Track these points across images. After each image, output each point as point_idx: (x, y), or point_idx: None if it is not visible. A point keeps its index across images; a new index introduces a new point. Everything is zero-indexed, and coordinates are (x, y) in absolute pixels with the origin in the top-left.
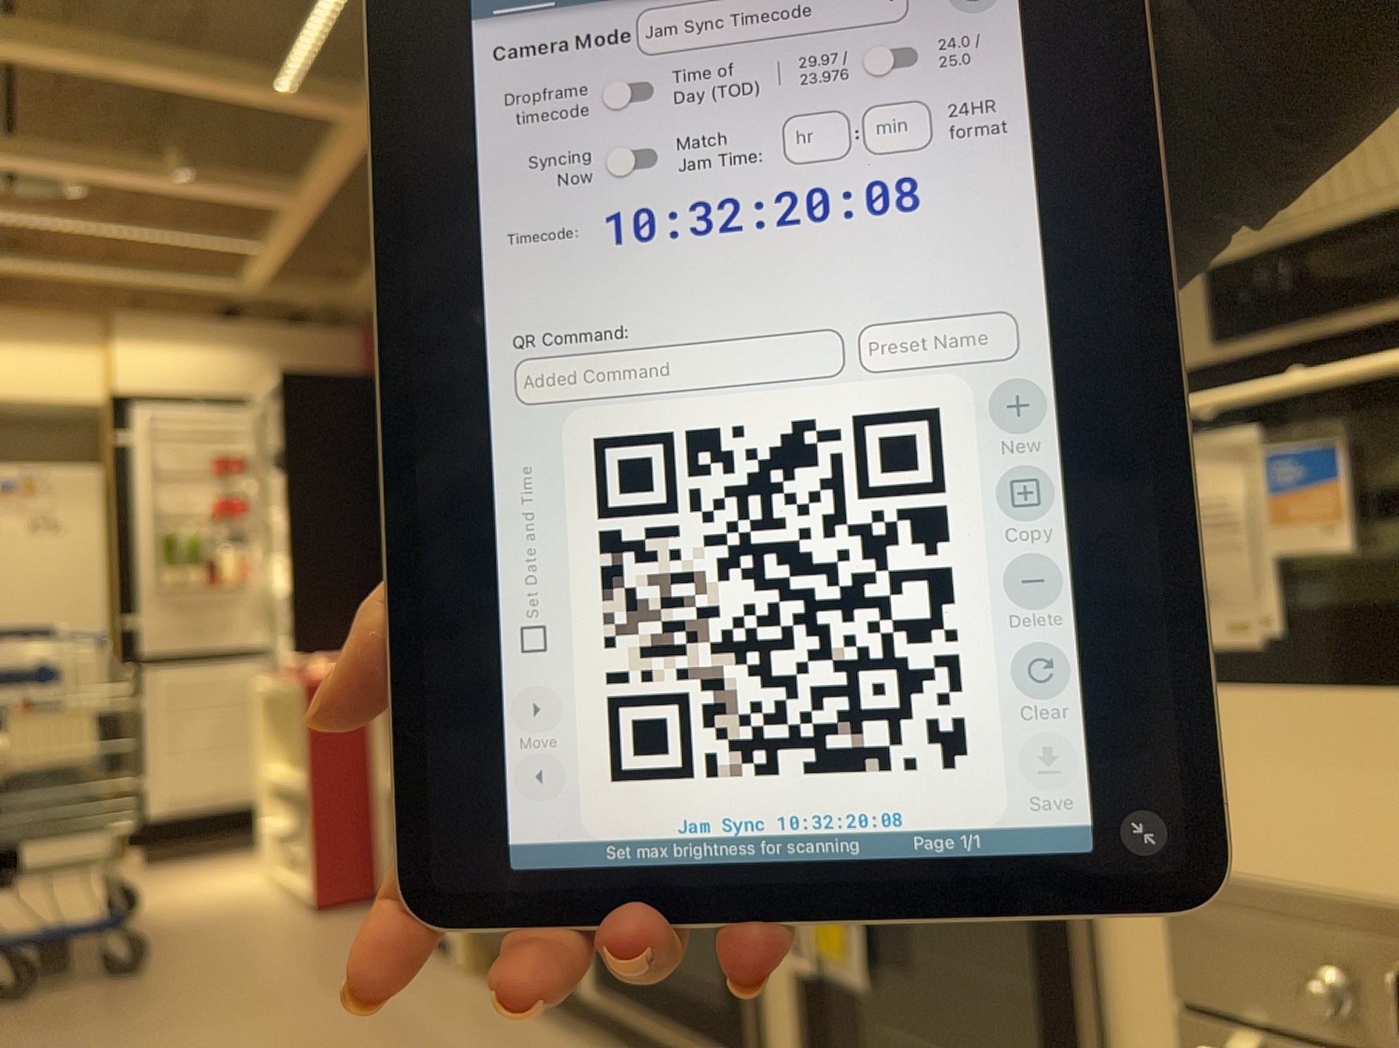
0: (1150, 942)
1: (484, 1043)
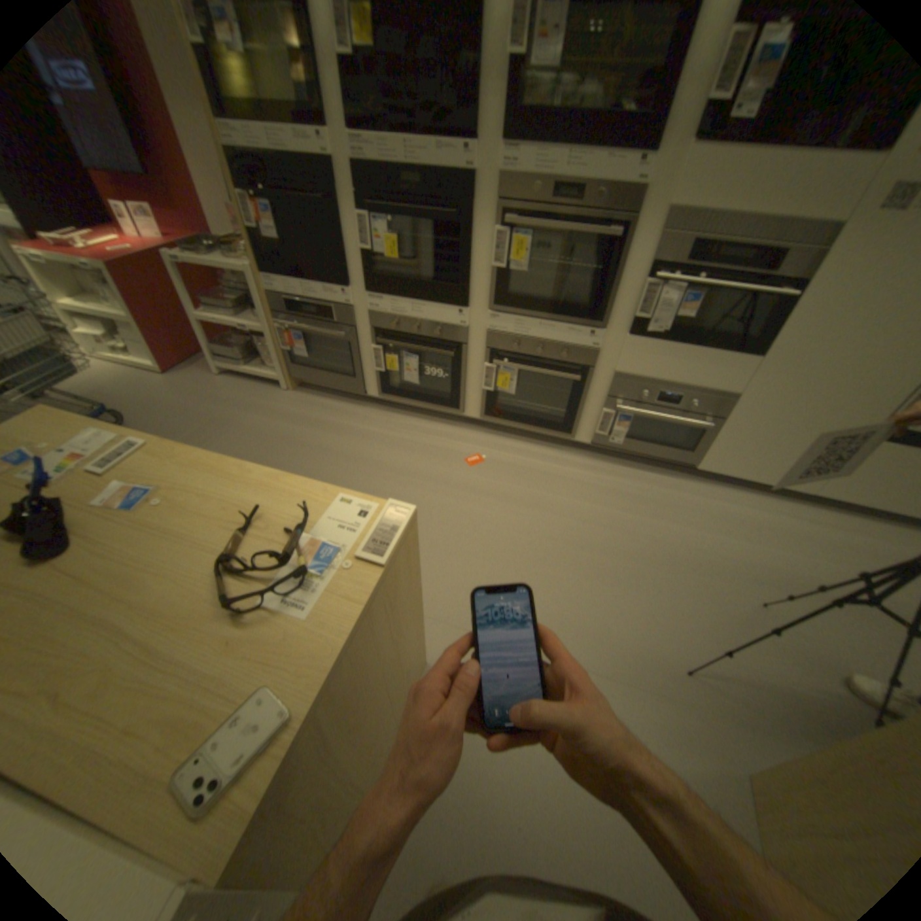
0: (602, 386)
1: (338, 417)
